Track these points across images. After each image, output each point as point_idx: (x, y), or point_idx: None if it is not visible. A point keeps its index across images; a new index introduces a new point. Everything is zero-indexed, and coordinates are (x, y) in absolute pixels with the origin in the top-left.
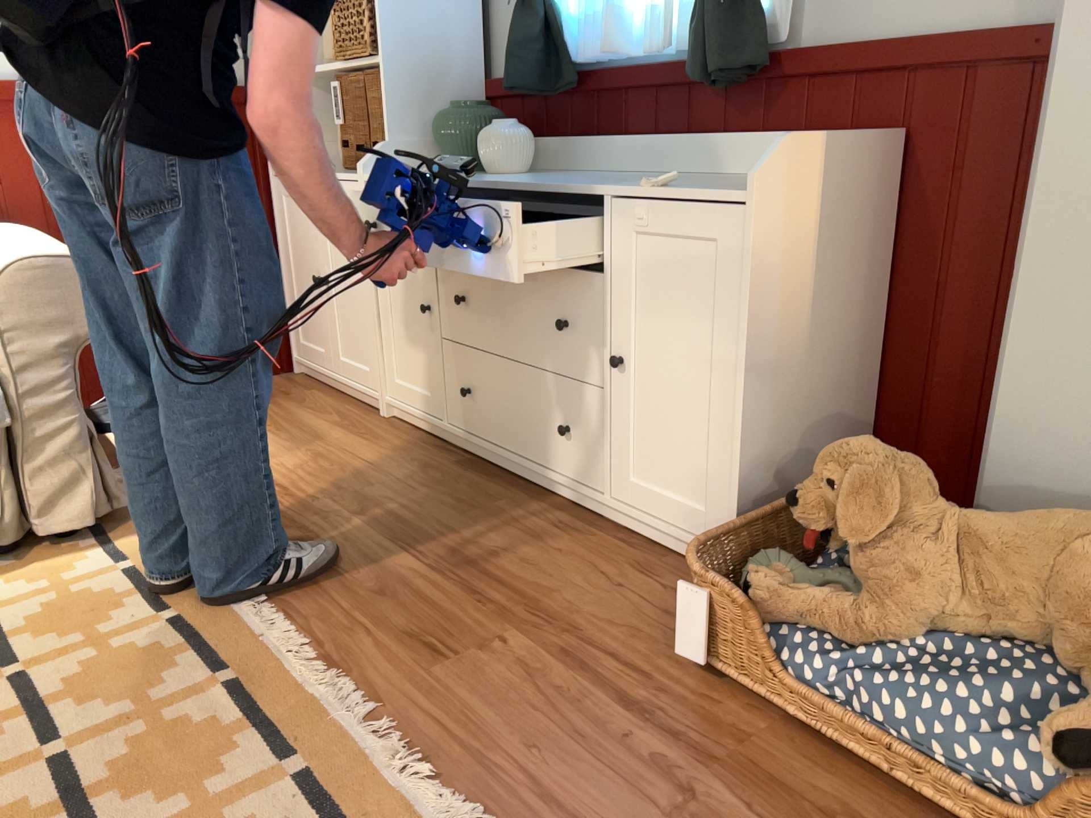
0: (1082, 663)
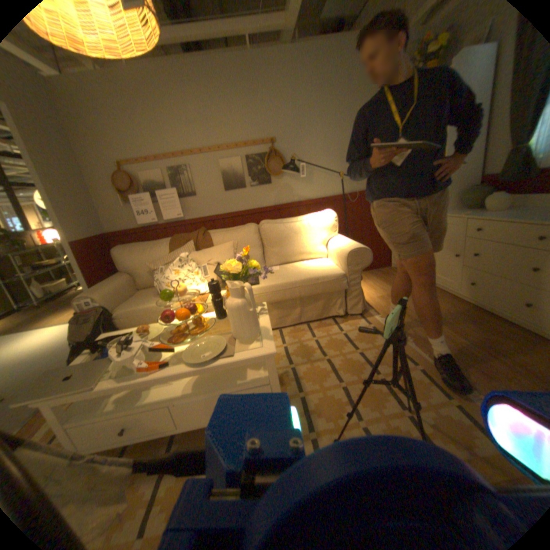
0: None
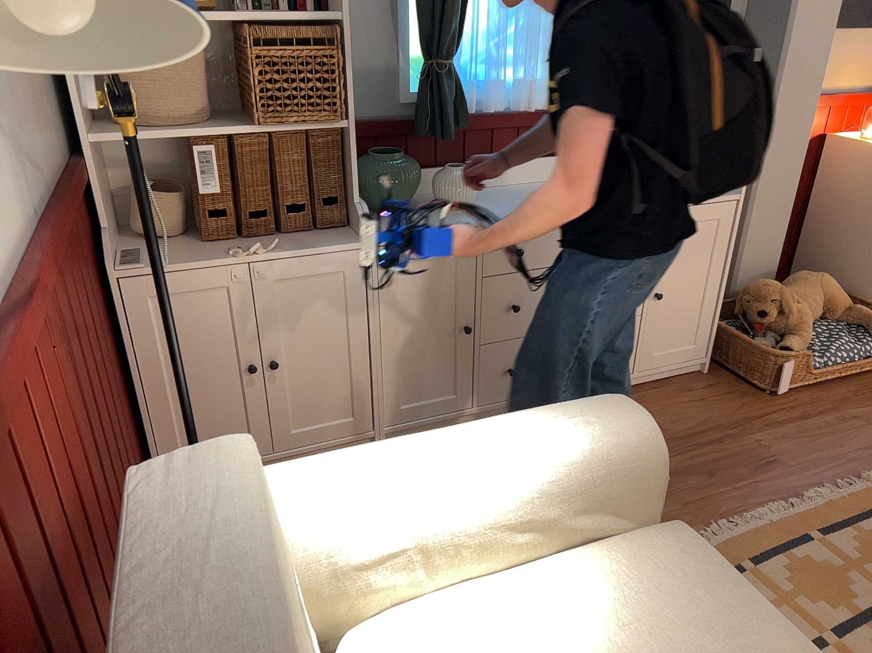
0: (835, 316)
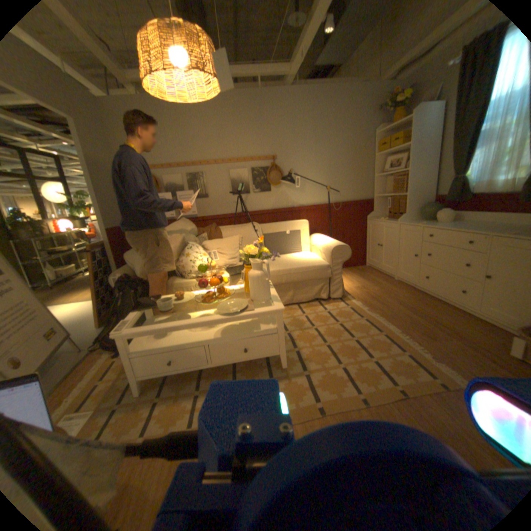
0: None
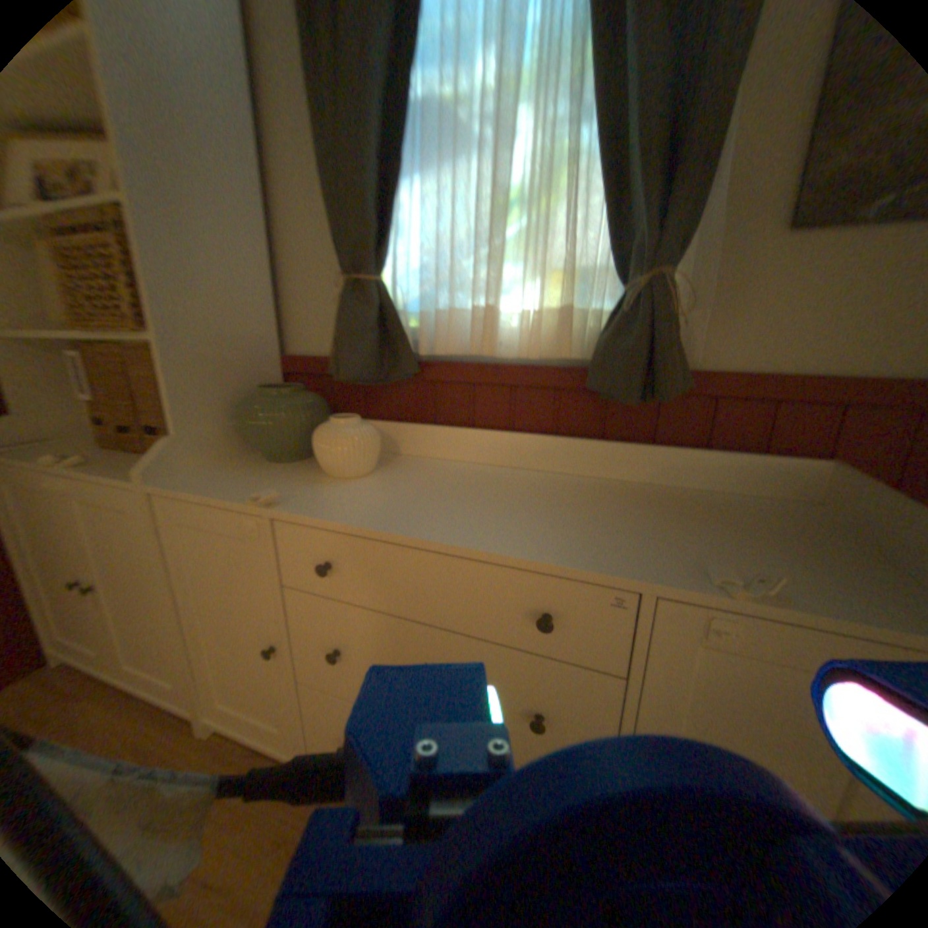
0: None
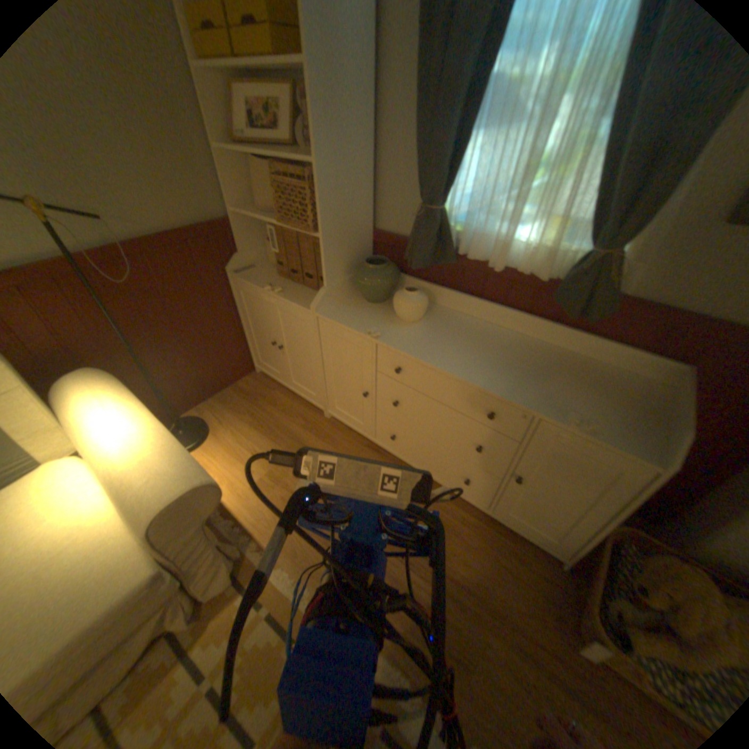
0: None
